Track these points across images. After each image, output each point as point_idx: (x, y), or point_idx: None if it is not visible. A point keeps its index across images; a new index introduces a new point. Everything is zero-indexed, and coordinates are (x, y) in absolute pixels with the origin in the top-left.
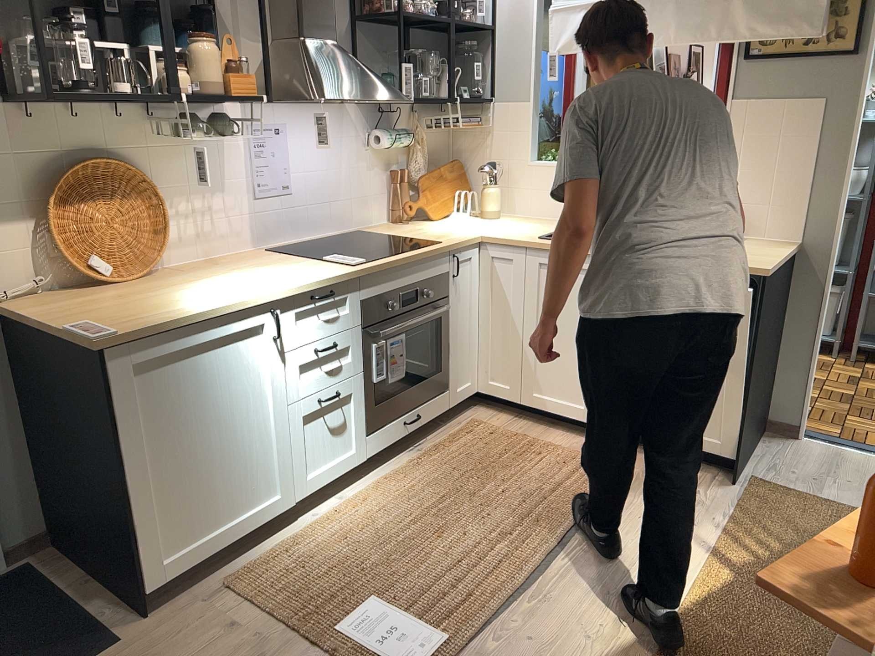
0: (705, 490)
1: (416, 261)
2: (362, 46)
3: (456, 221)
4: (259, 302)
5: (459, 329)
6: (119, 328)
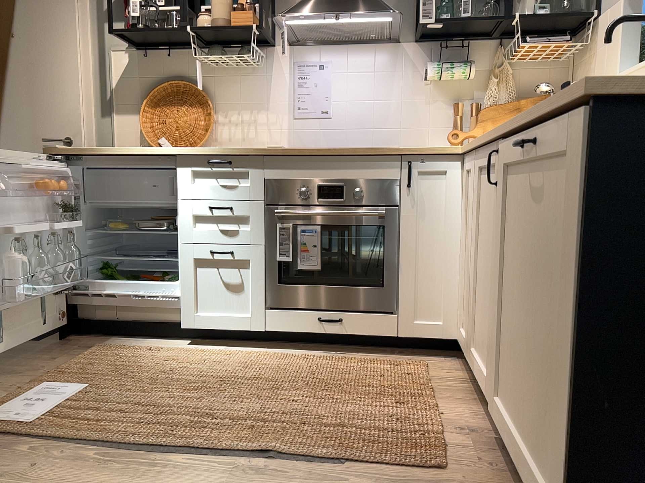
0: None
1: (342, 156)
2: None
3: None
4: (155, 152)
5: (421, 249)
6: (69, 148)
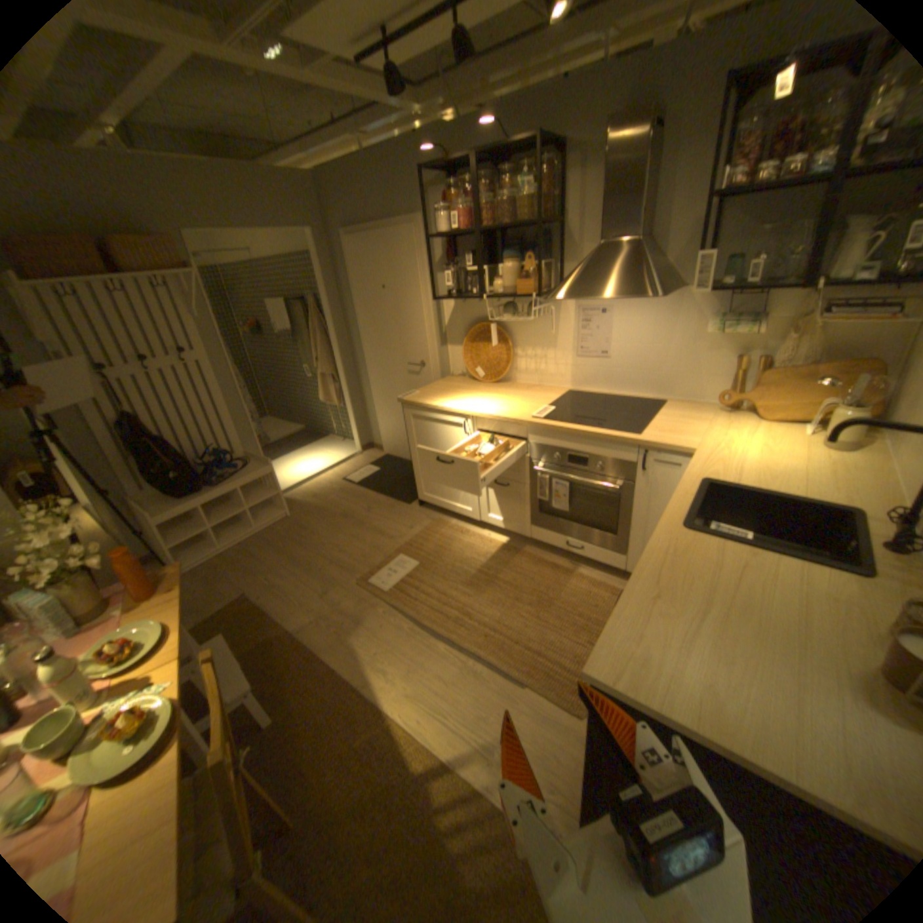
0: (555, 800)
1: (586, 436)
2: (731, 223)
3: (781, 431)
4: (457, 412)
5: (649, 517)
6: (411, 398)
